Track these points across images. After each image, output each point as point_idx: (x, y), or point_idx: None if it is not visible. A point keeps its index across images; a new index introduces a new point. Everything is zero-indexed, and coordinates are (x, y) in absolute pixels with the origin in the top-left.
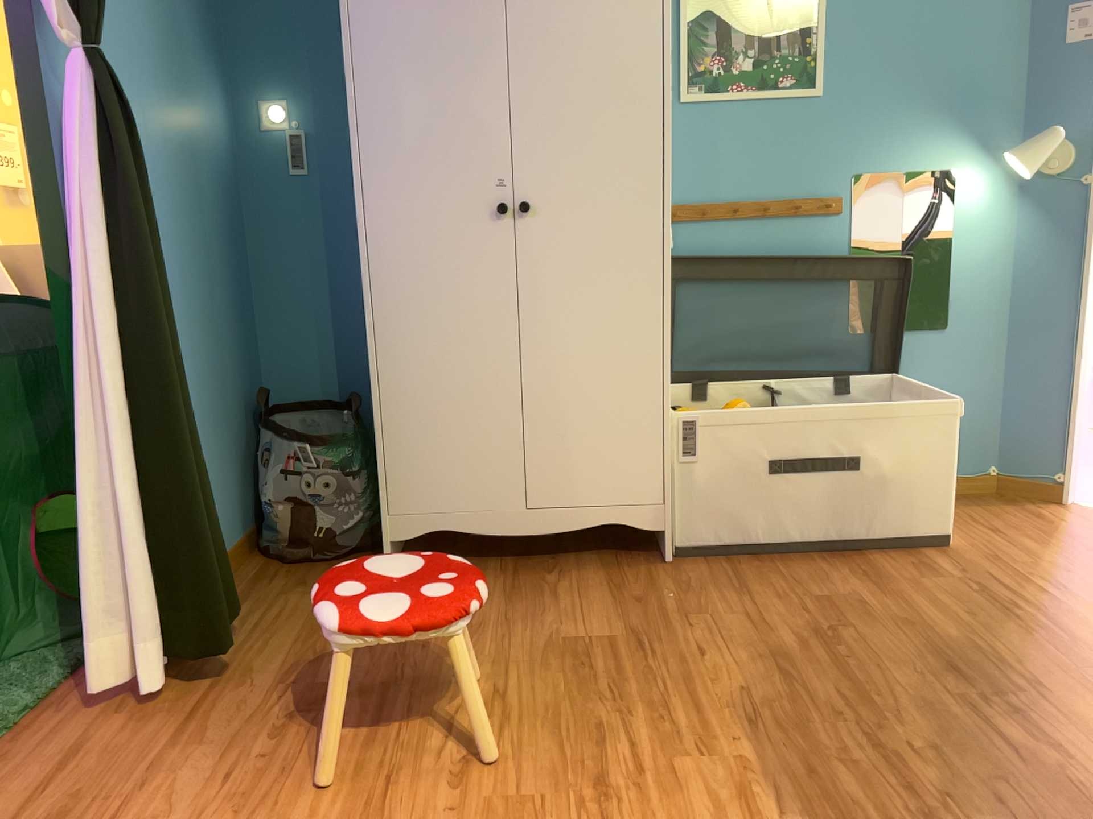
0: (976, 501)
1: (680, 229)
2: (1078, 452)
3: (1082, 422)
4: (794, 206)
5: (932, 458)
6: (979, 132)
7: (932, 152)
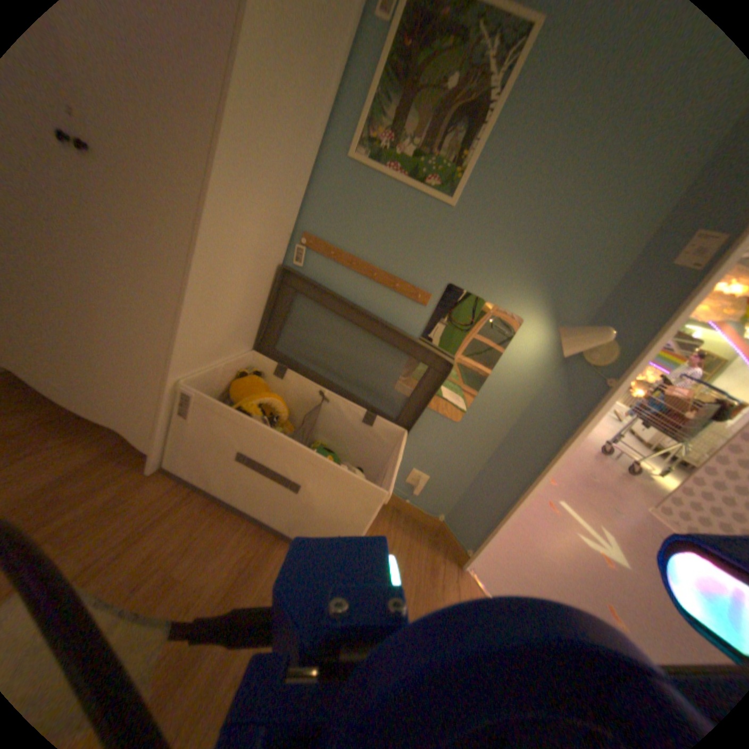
0: (417, 530)
1: (314, 257)
2: (493, 546)
3: (505, 531)
4: (395, 283)
5: (354, 516)
6: (558, 301)
7: (515, 297)
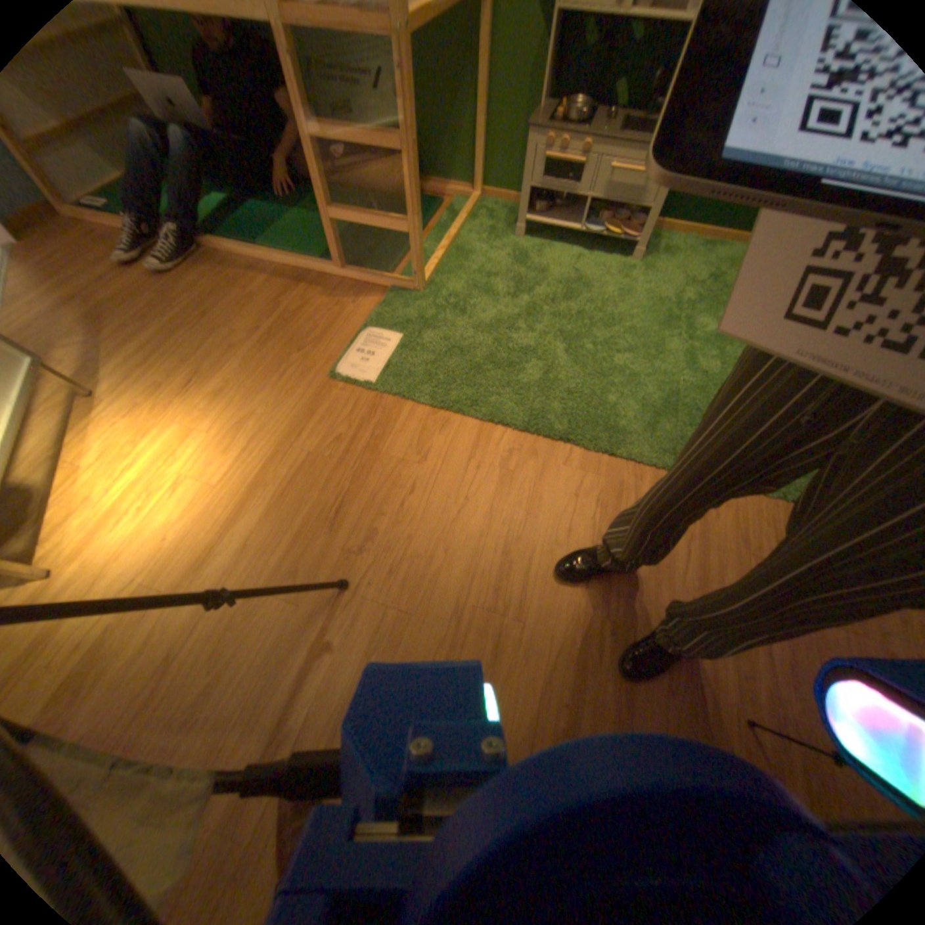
0: None
1: None
2: None
3: None
4: None
5: None
6: None
7: None
